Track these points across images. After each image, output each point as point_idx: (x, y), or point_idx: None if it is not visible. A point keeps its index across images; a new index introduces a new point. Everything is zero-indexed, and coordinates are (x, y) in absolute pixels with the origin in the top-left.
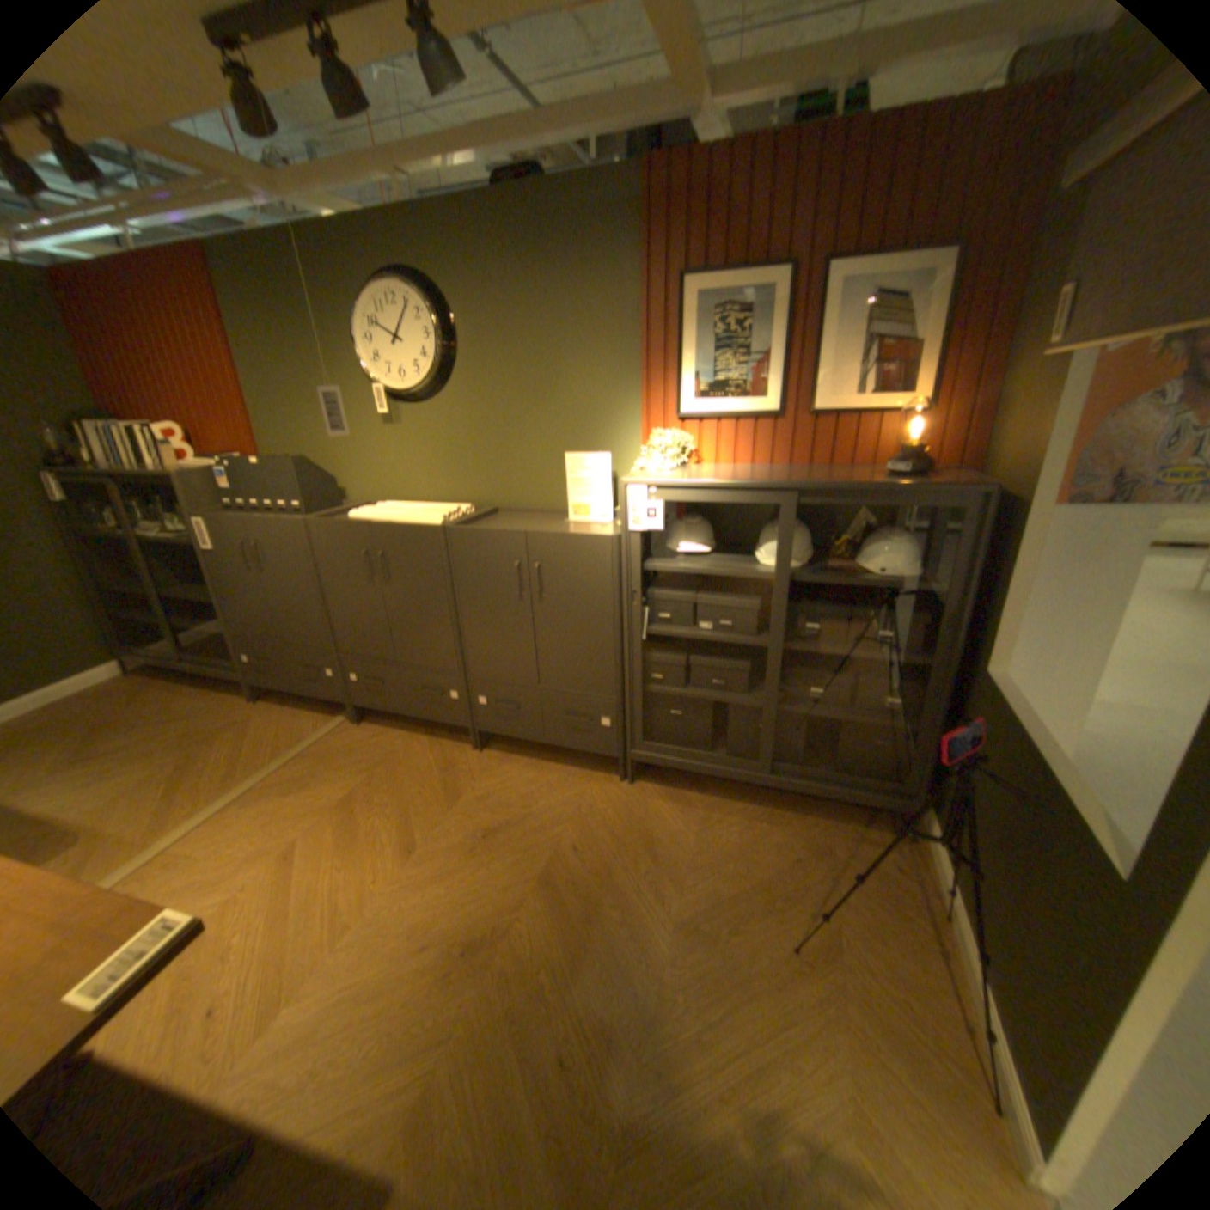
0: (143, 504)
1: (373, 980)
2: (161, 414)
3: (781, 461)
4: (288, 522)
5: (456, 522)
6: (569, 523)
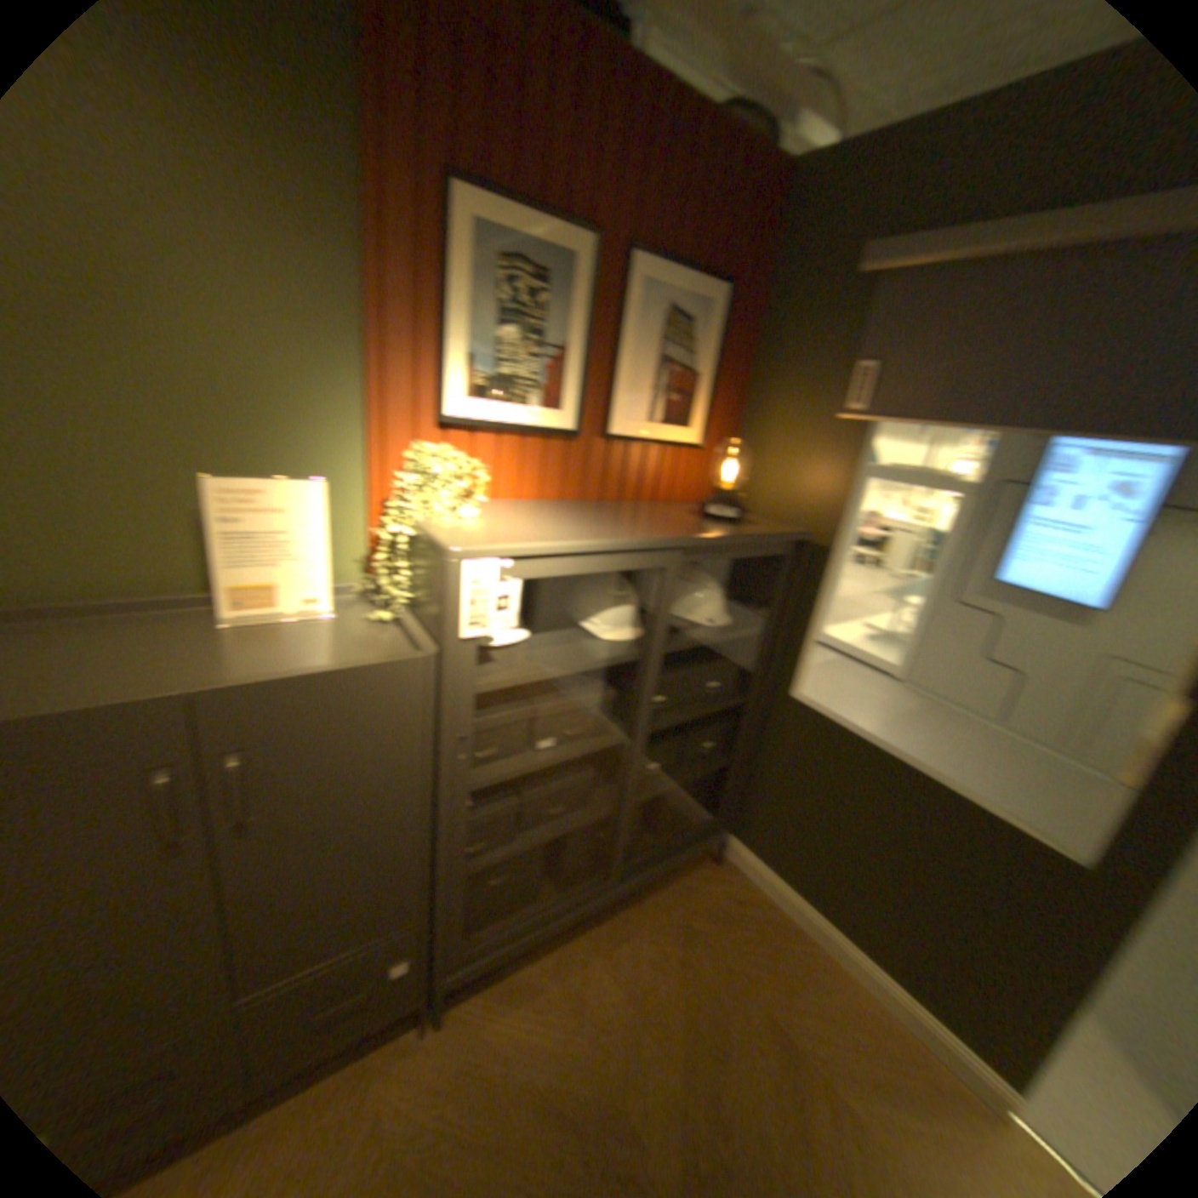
0: None
1: None
2: None
3: (569, 493)
4: None
5: None
6: (220, 624)
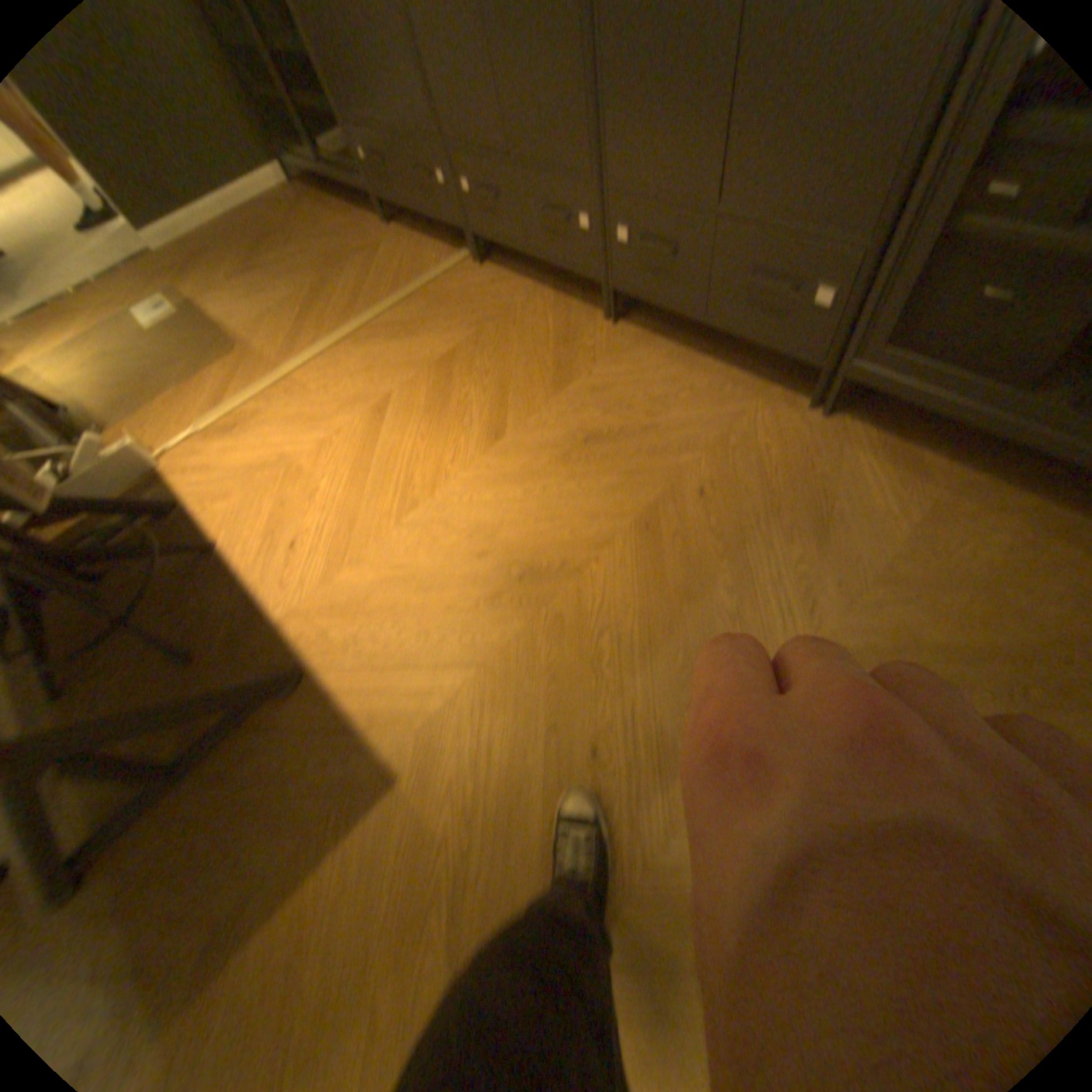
0: None
1: (429, 569)
2: None
3: None
4: None
5: None
6: None
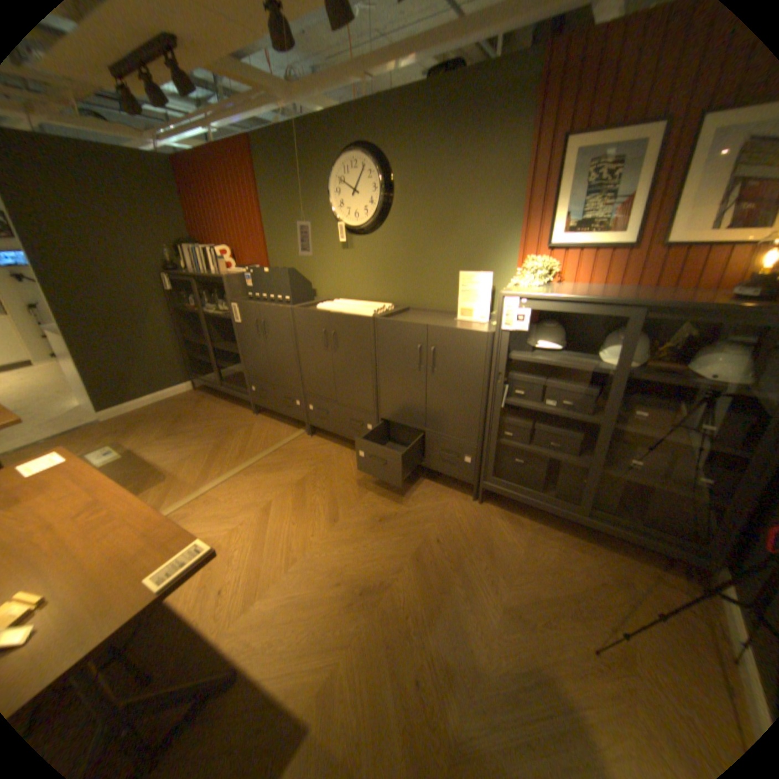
0: (208, 294)
1: (307, 597)
2: (220, 241)
3: (631, 283)
4: (282, 309)
5: (382, 315)
6: (457, 321)
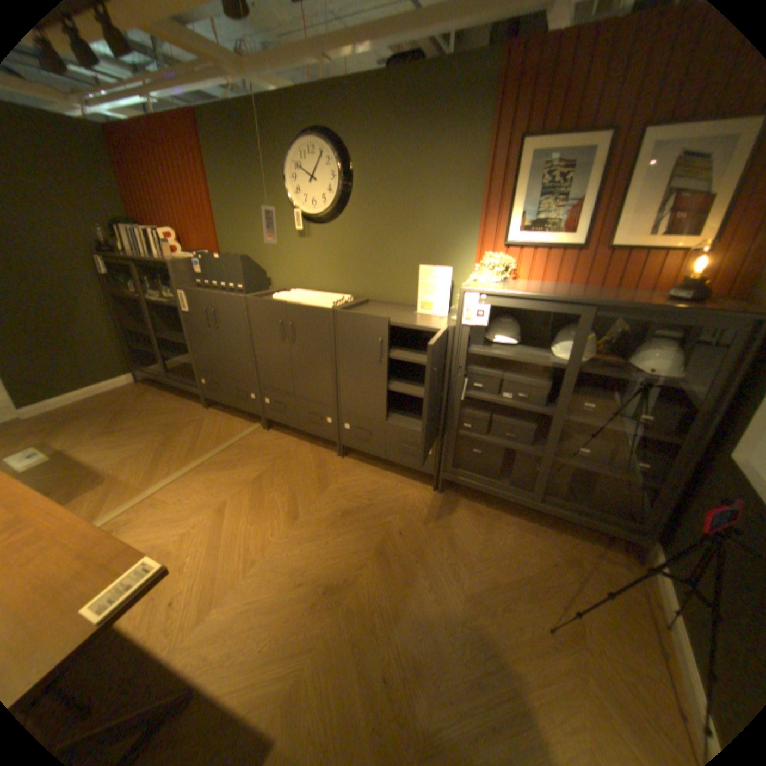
0: (150, 279)
1: (268, 600)
2: (163, 222)
3: (579, 282)
4: (235, 298)
5: (342, 307)
6: (417, 314)
